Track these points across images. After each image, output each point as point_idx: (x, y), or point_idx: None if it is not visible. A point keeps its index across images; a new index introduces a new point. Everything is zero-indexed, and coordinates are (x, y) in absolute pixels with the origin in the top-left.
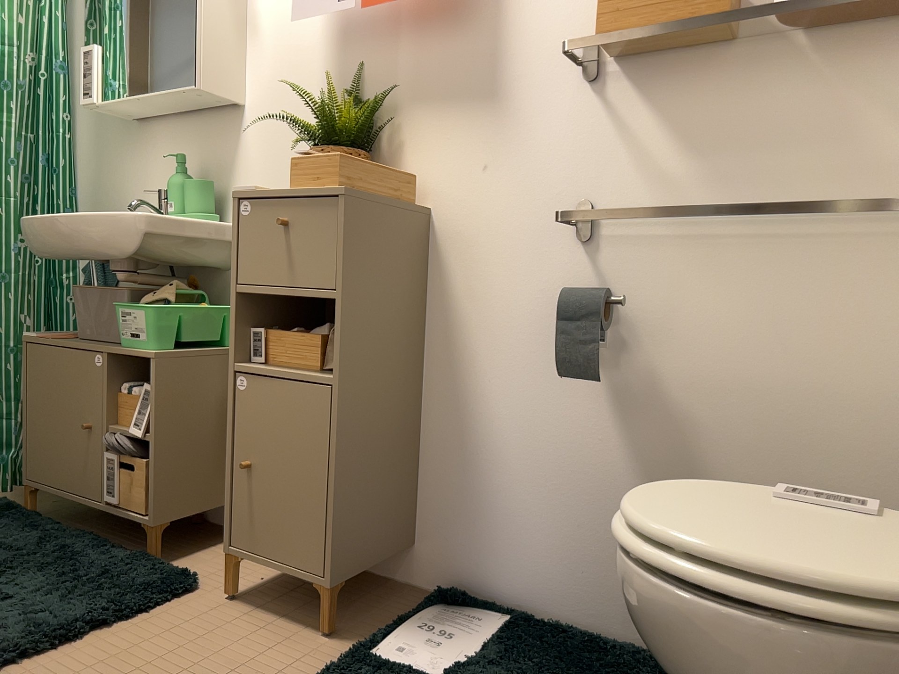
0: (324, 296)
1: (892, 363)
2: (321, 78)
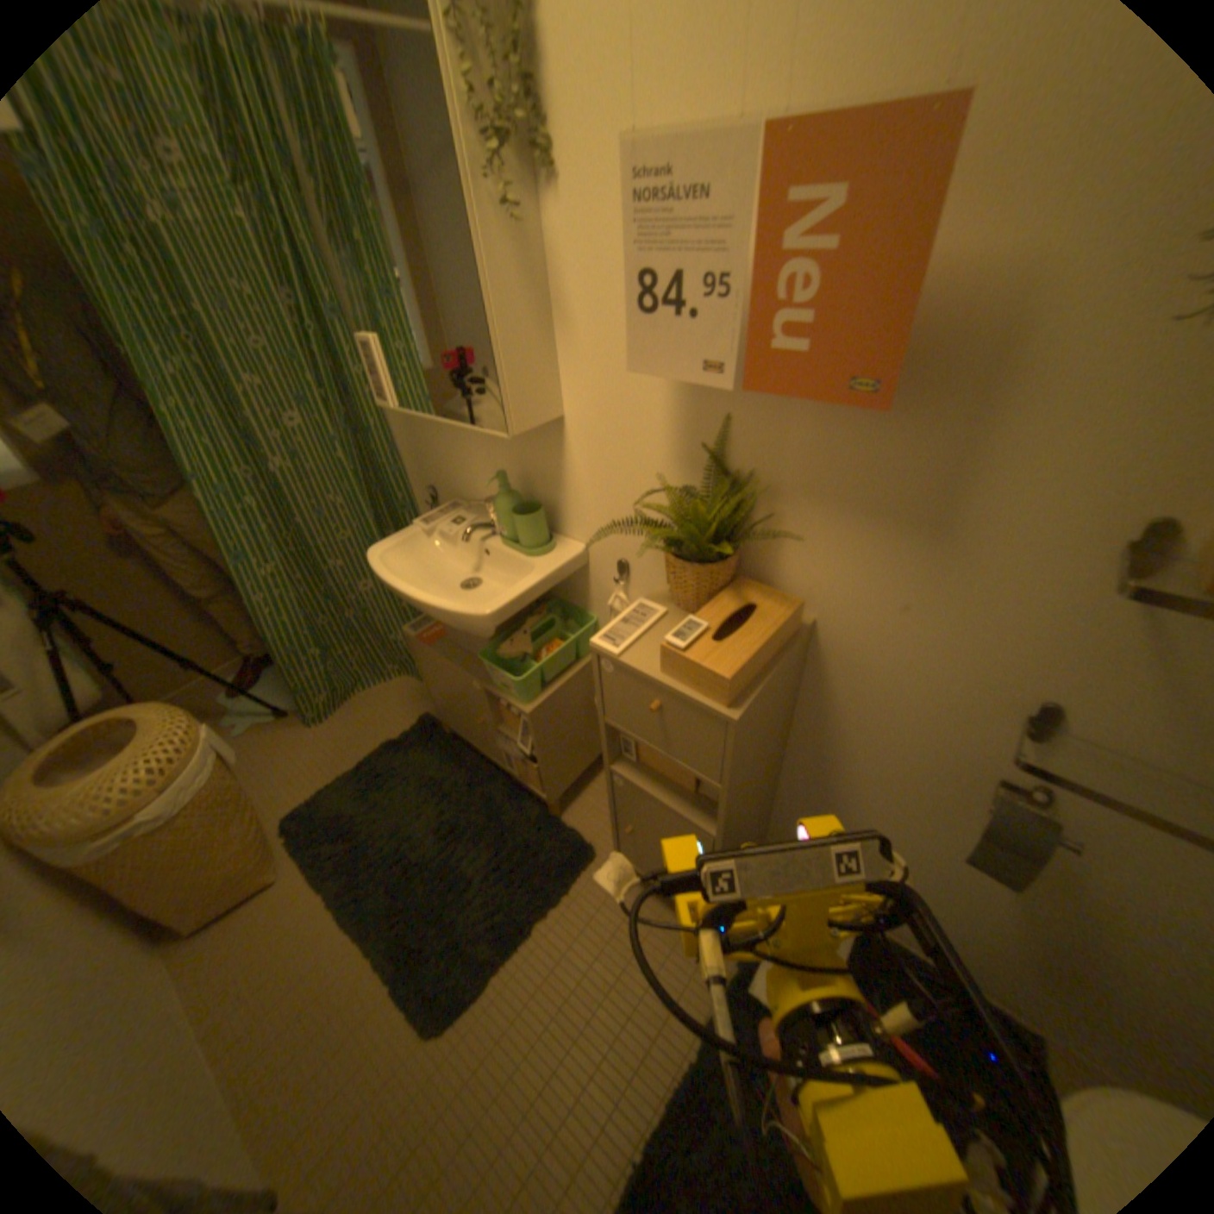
0: (704, 781)
1: None
2: (661, 409)
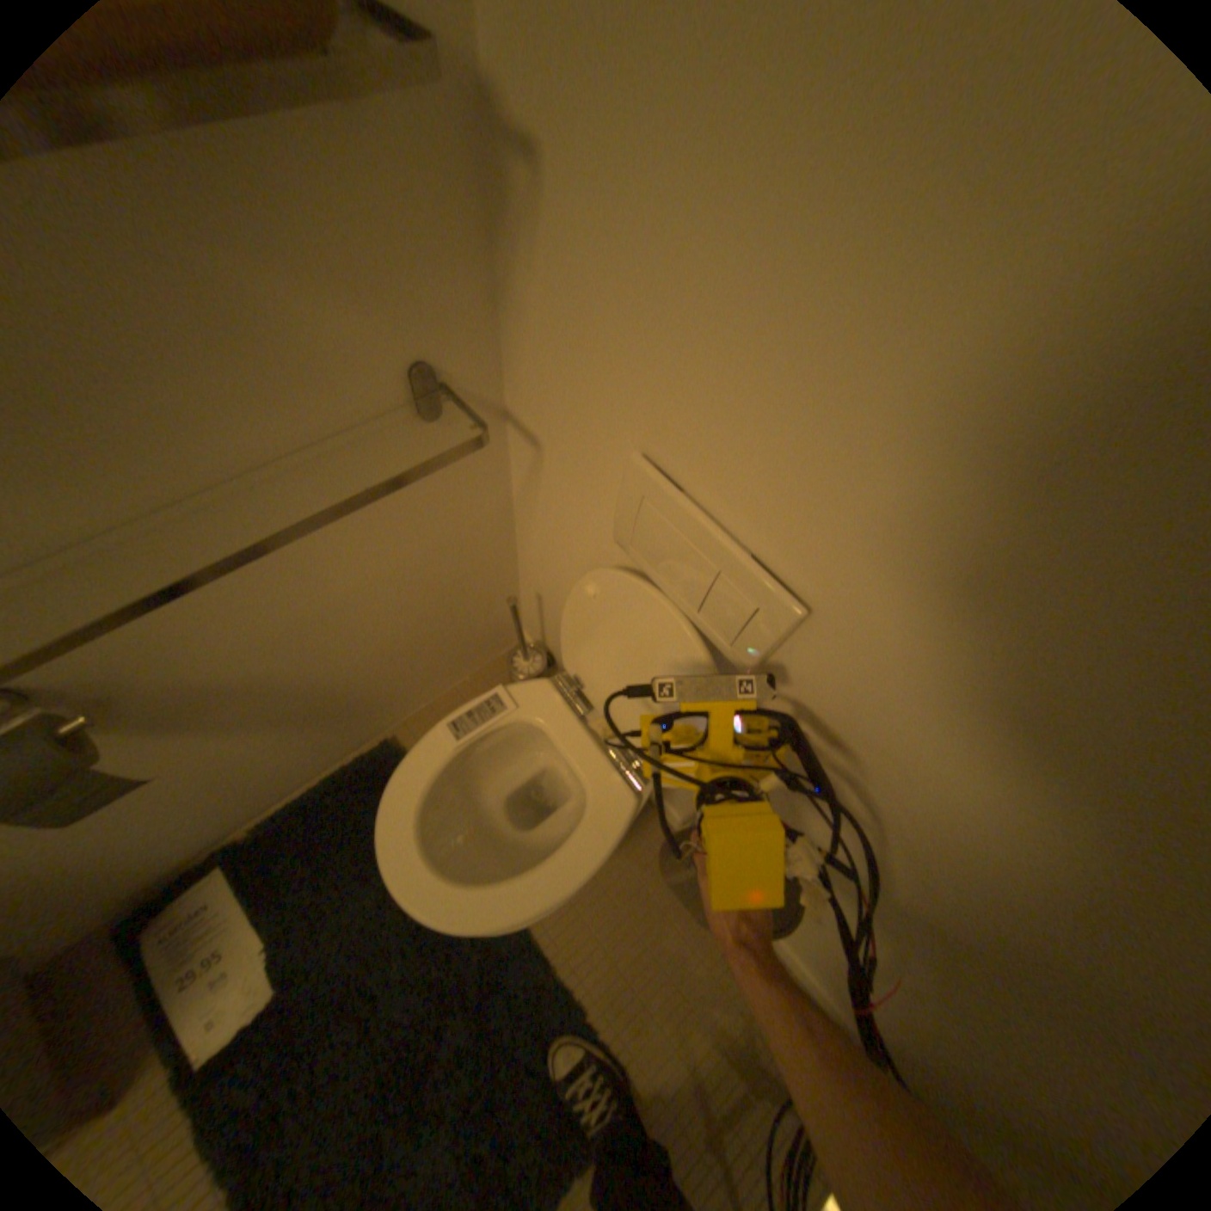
0: None
1: (425, 530)
2: None
